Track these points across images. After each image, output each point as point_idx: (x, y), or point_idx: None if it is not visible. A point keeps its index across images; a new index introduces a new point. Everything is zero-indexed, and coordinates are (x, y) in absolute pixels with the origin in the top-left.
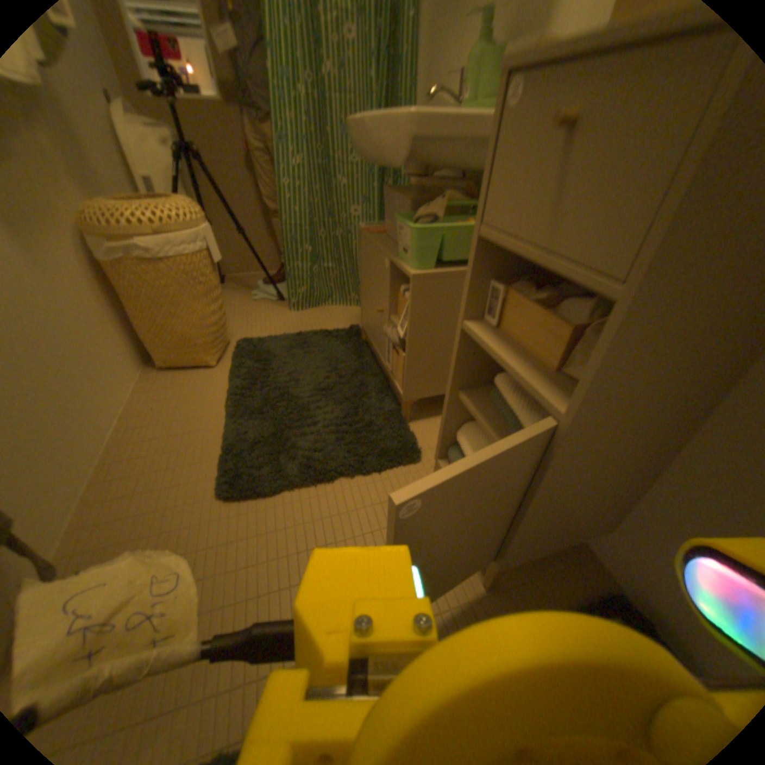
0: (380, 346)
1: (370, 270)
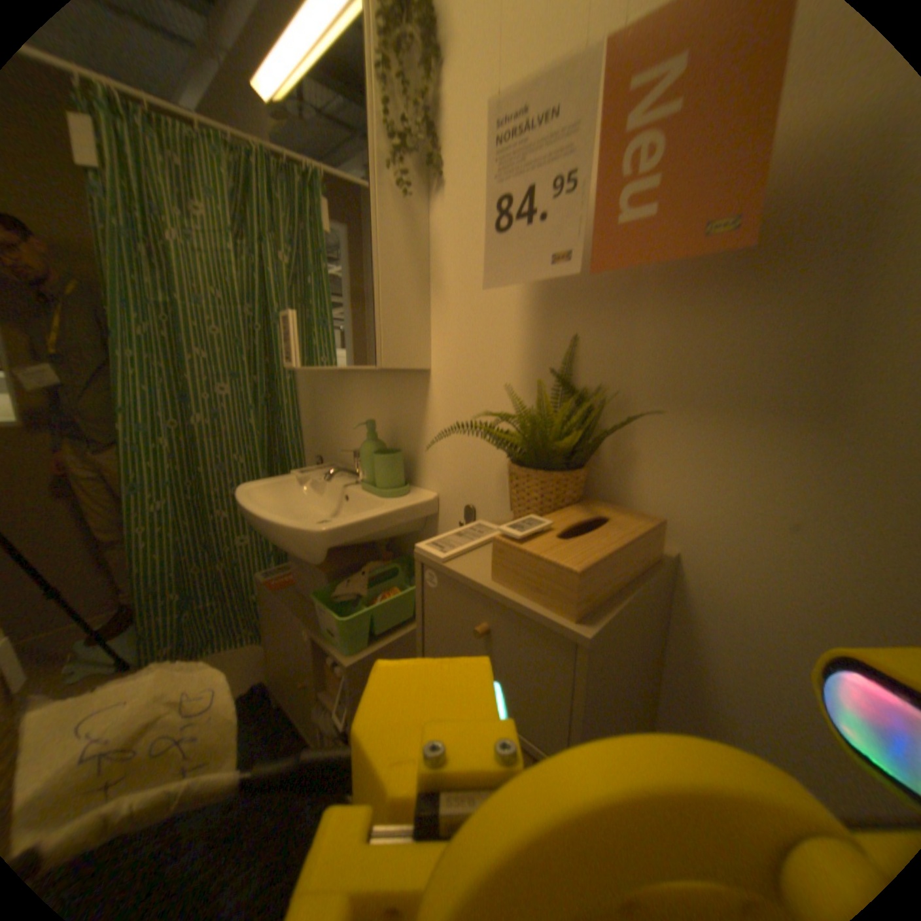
0: (306, 727)
1: (279, 631)
